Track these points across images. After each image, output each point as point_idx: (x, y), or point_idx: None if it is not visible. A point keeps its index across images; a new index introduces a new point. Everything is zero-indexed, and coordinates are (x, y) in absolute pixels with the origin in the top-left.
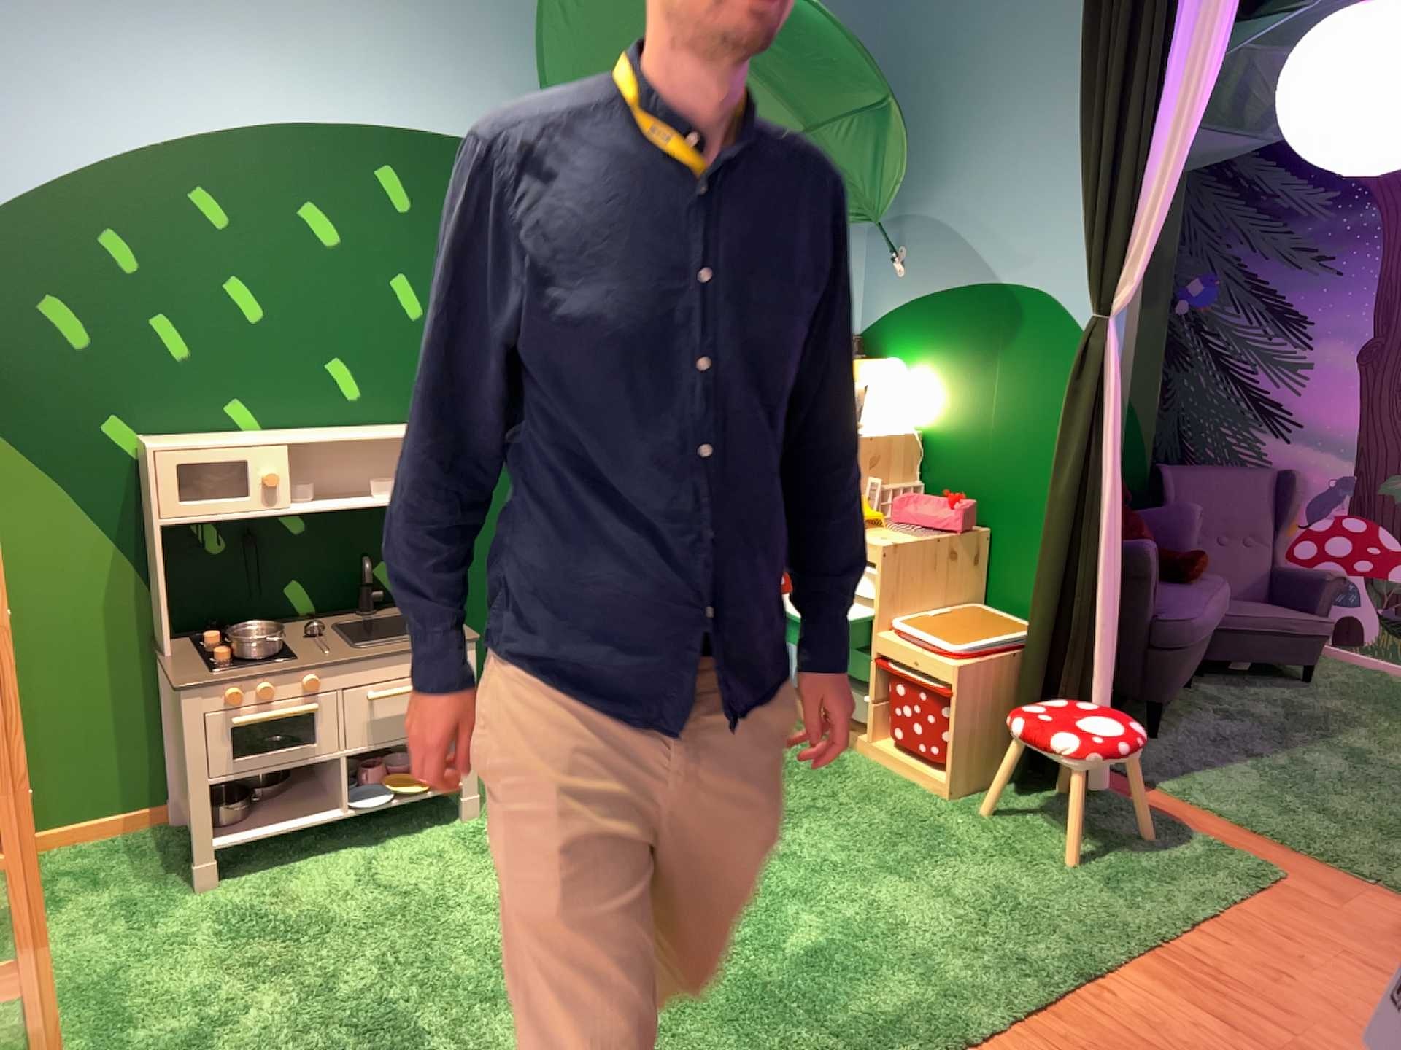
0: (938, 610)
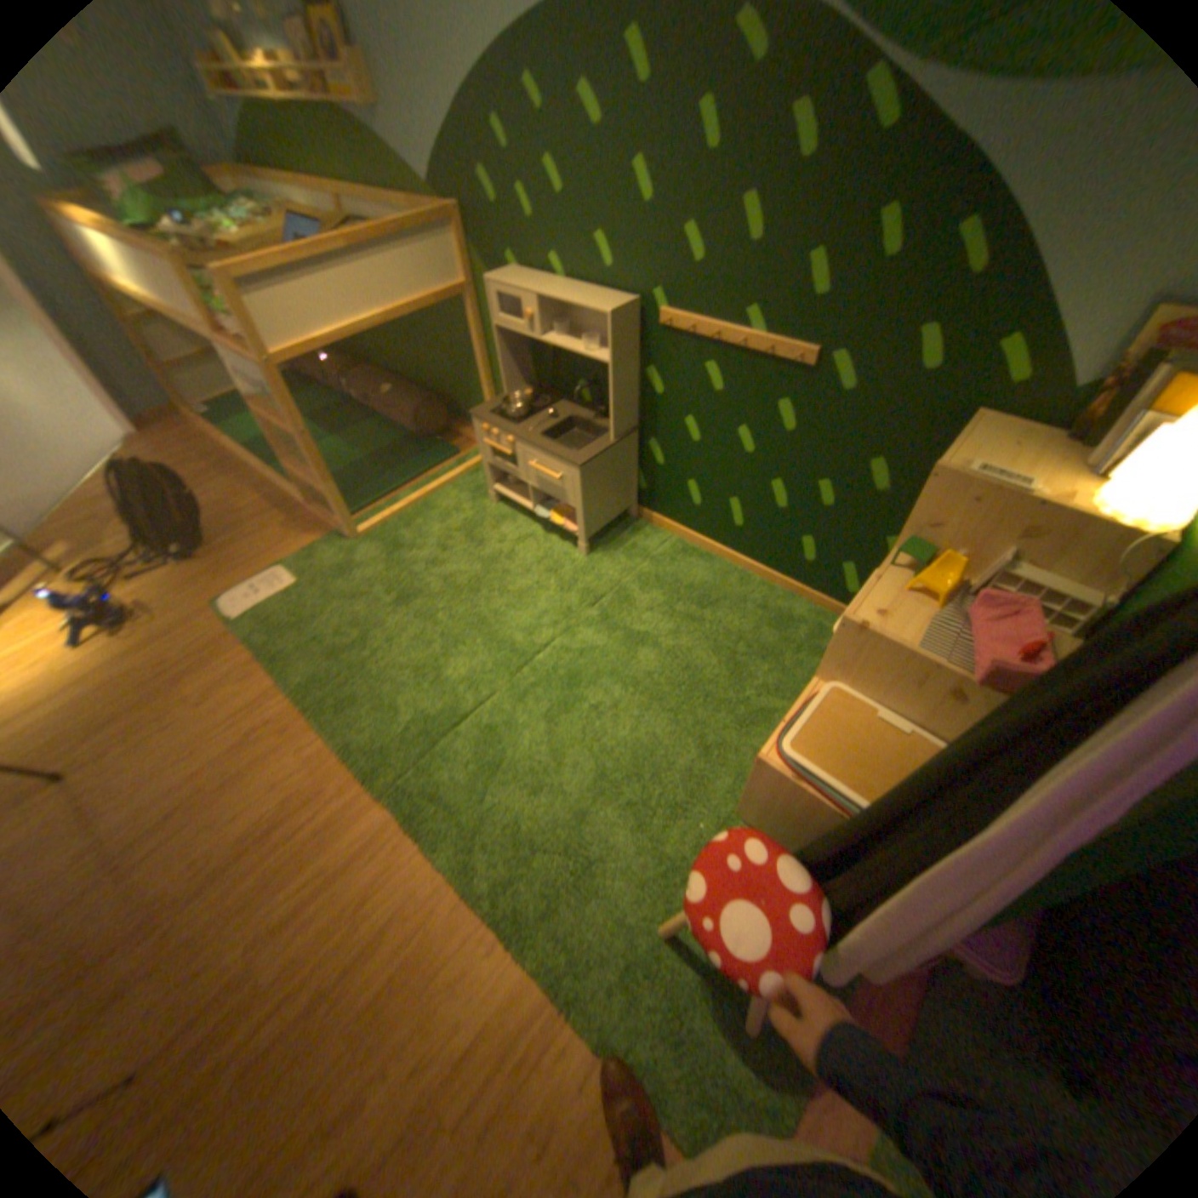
0: (907, 722)
